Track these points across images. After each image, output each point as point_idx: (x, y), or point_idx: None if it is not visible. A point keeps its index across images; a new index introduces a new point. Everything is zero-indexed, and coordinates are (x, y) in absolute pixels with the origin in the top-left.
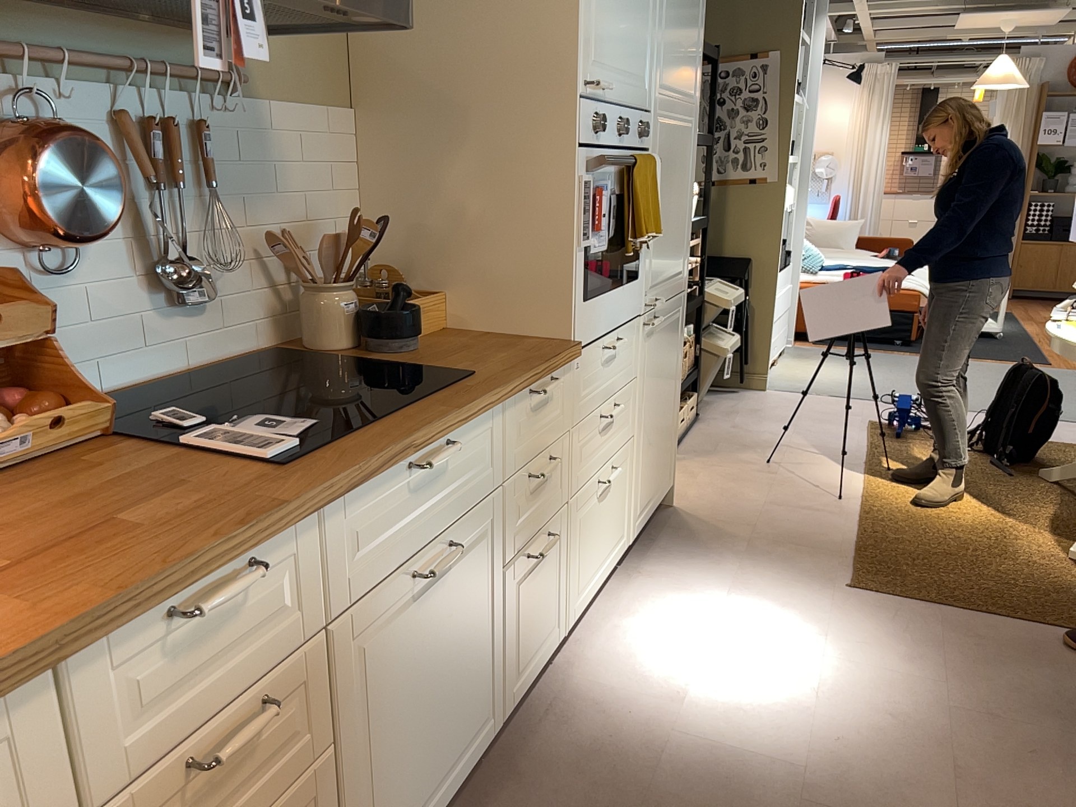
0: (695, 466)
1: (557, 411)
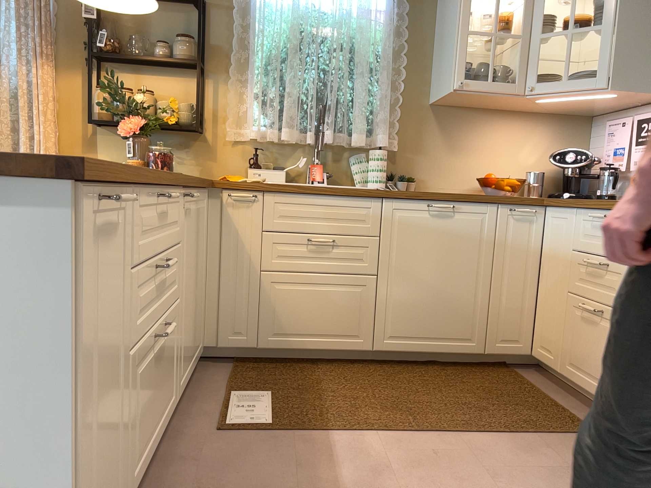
0: None
1: None
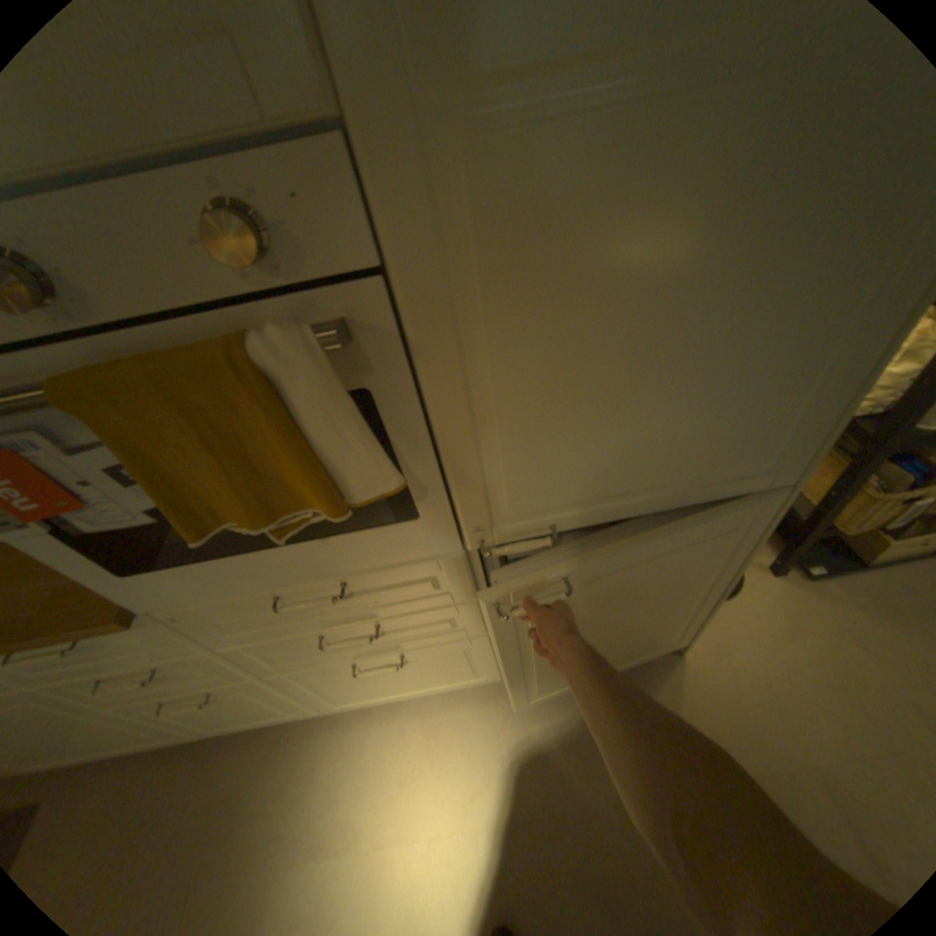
0: (822, 622)
1: (137, 649)
